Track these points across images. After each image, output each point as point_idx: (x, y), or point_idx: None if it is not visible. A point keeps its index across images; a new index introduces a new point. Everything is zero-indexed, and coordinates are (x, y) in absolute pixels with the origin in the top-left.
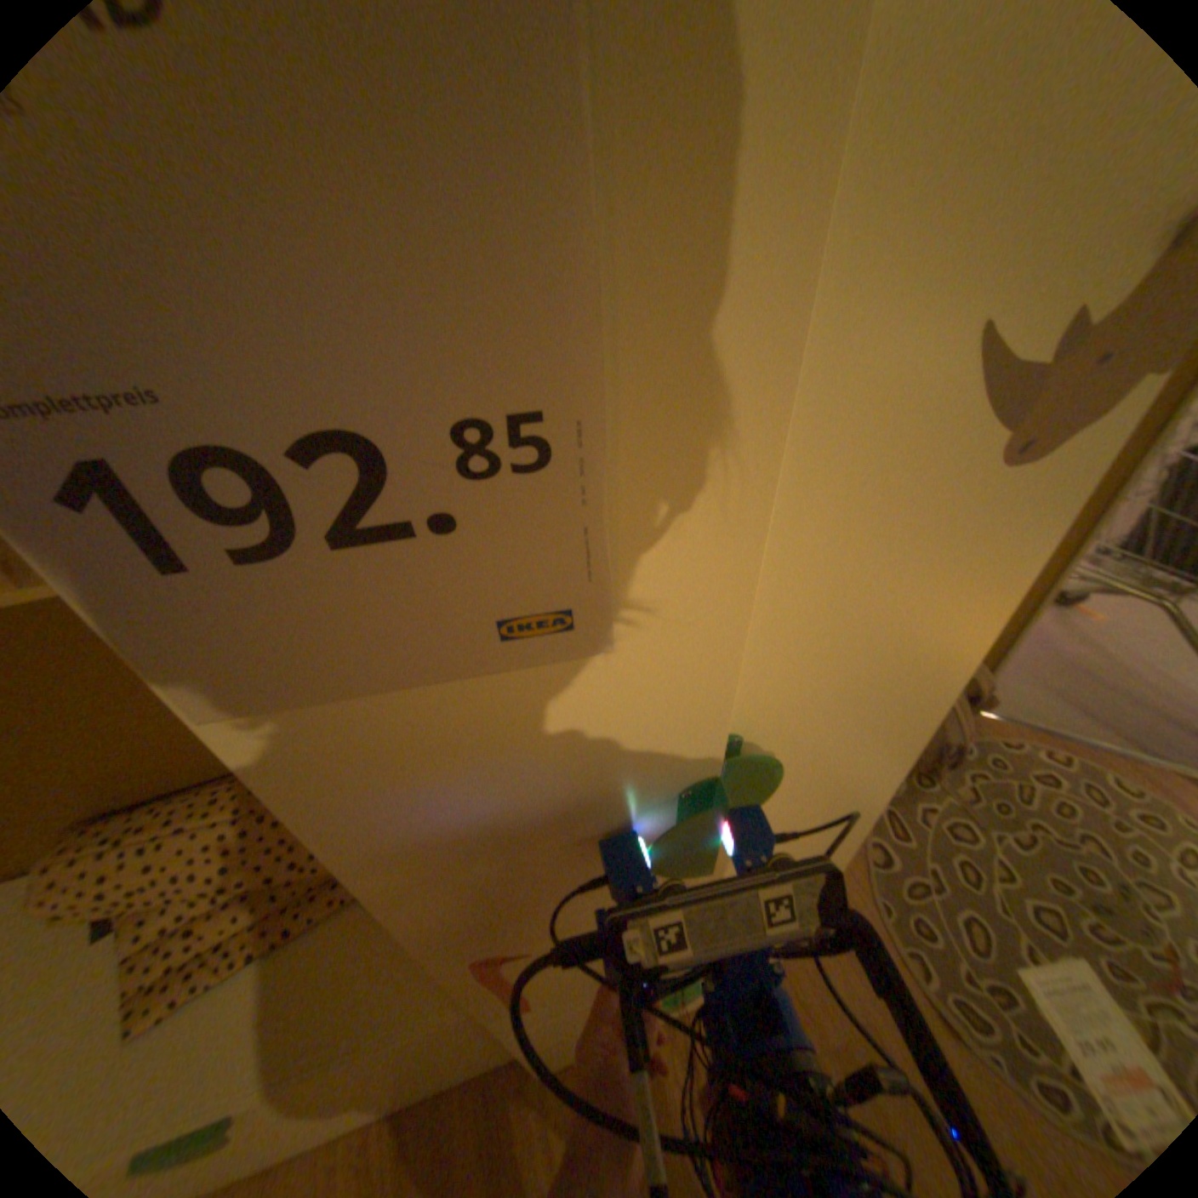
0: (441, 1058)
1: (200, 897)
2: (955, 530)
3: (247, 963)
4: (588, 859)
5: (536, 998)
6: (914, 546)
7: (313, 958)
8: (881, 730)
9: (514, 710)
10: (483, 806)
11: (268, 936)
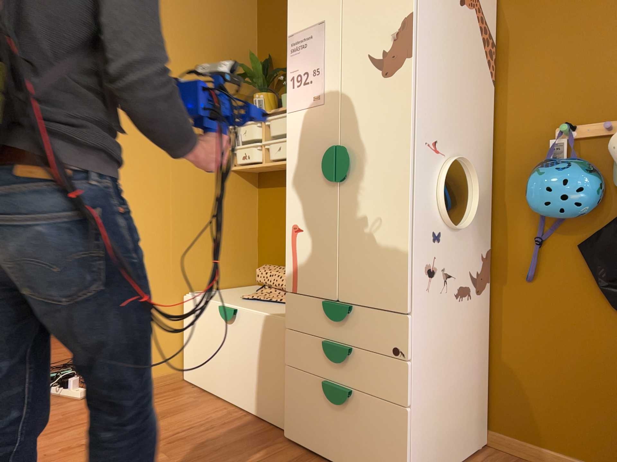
0: (272, 363)
1: (276, 290)
2: (380, 93)
3: (268, 301)
4: (317, 188)
5: (298, 289)
6: (372, 96)
7: (277, 306)
8: (387, 169)
9: (312, 123)
10: (304, 150)
11: (276, 300)
